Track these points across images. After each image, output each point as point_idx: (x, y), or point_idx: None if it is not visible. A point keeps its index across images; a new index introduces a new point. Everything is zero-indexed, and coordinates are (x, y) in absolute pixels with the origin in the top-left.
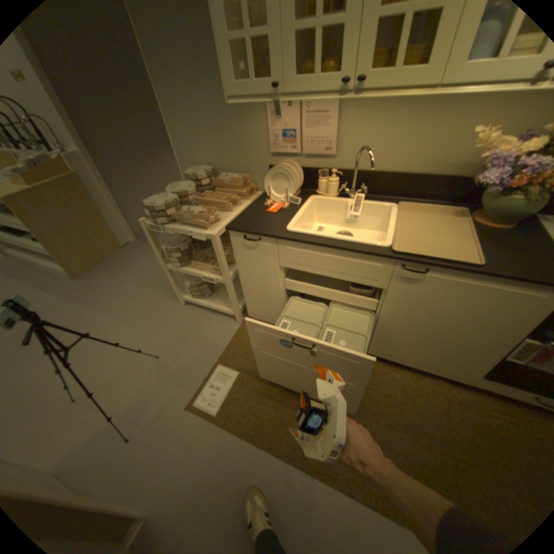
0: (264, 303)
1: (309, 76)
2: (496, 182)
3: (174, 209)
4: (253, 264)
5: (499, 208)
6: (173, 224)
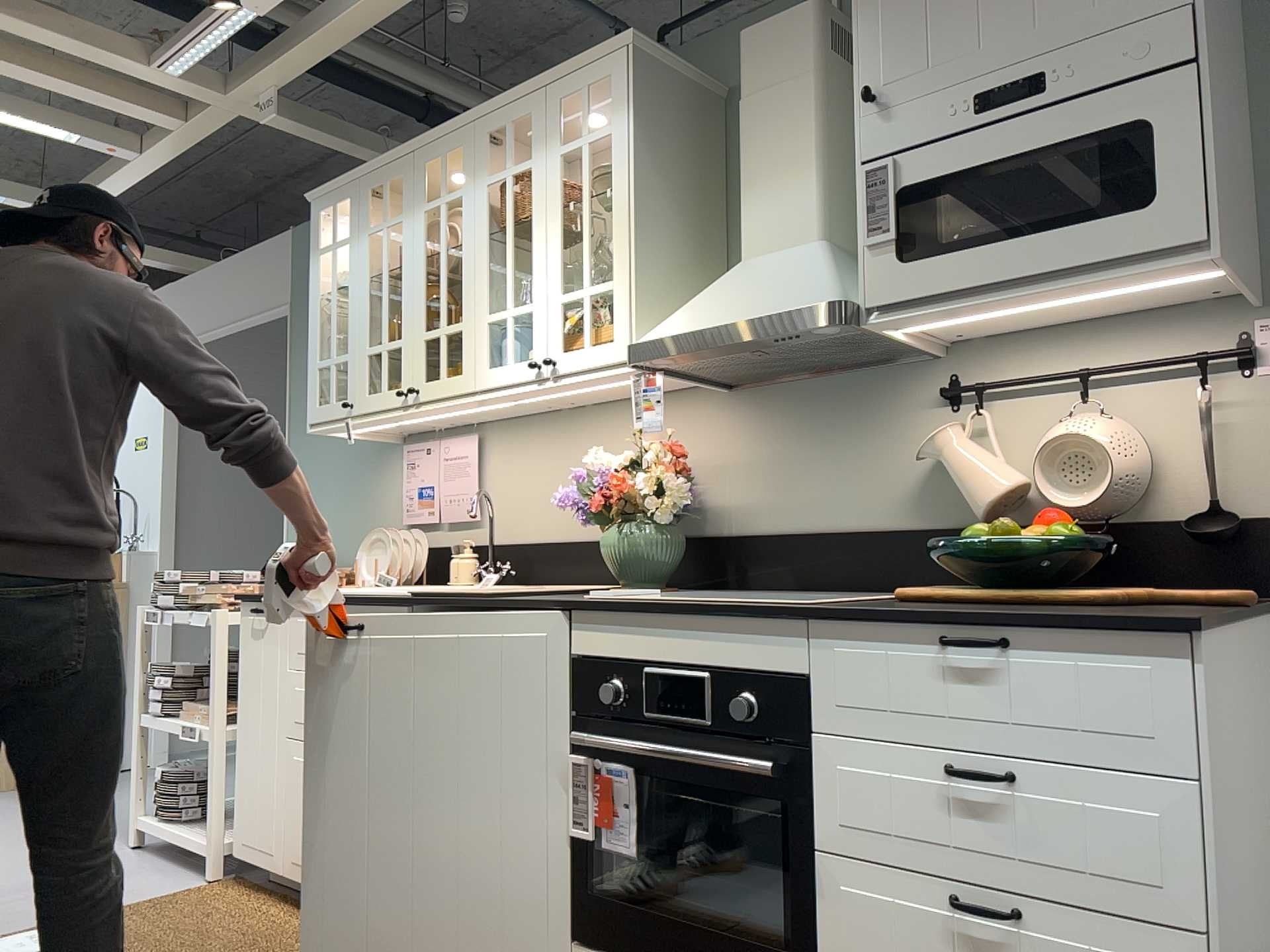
0: (260, 789)
1: (377, 394)
2: (584, 510)
3: (200, 588)
4: (257, 672)
5: (609, 556)
6: (184, 611)
